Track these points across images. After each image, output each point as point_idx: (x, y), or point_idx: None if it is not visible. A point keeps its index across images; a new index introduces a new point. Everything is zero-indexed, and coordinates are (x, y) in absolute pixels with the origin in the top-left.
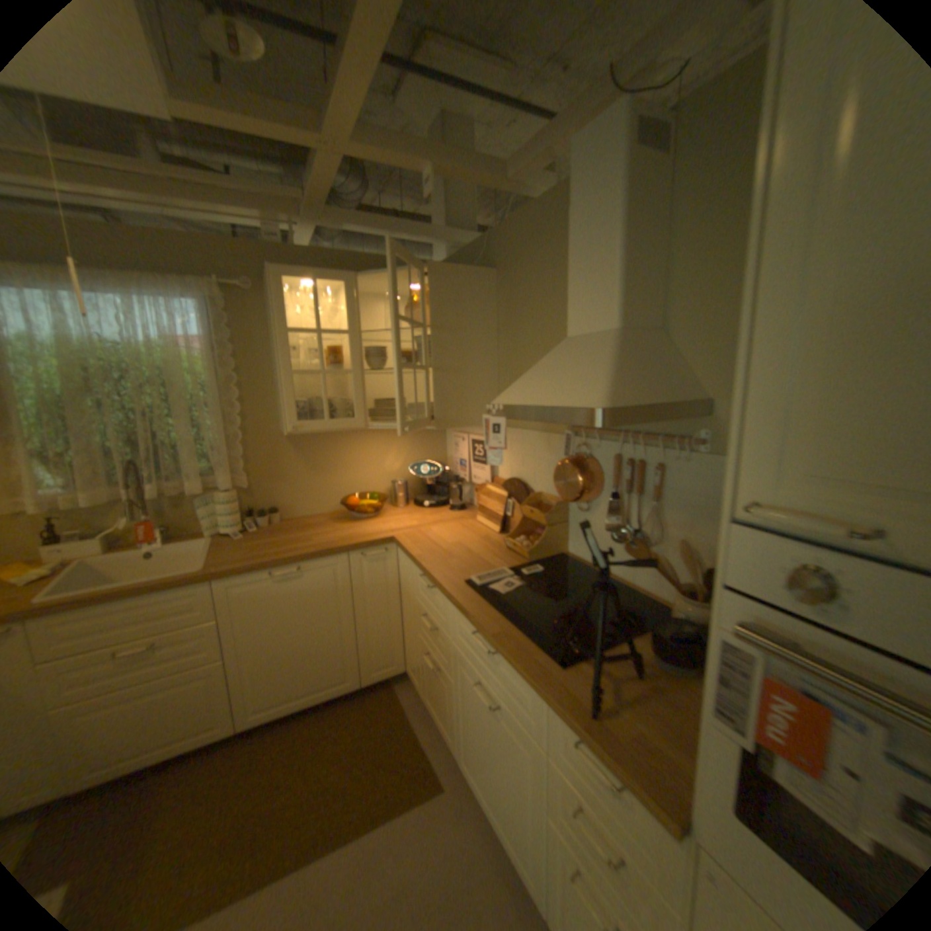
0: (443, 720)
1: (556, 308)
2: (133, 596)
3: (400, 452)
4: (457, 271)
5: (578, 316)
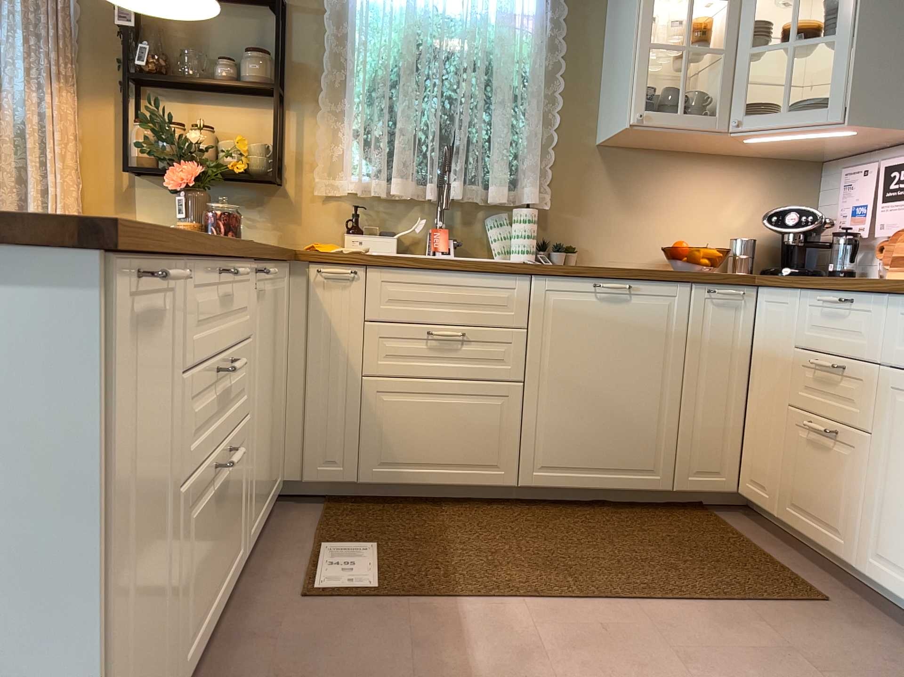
0: (834, 513)
1: None
2: (461, 268)
3: (749, 200)
4: None
5: None
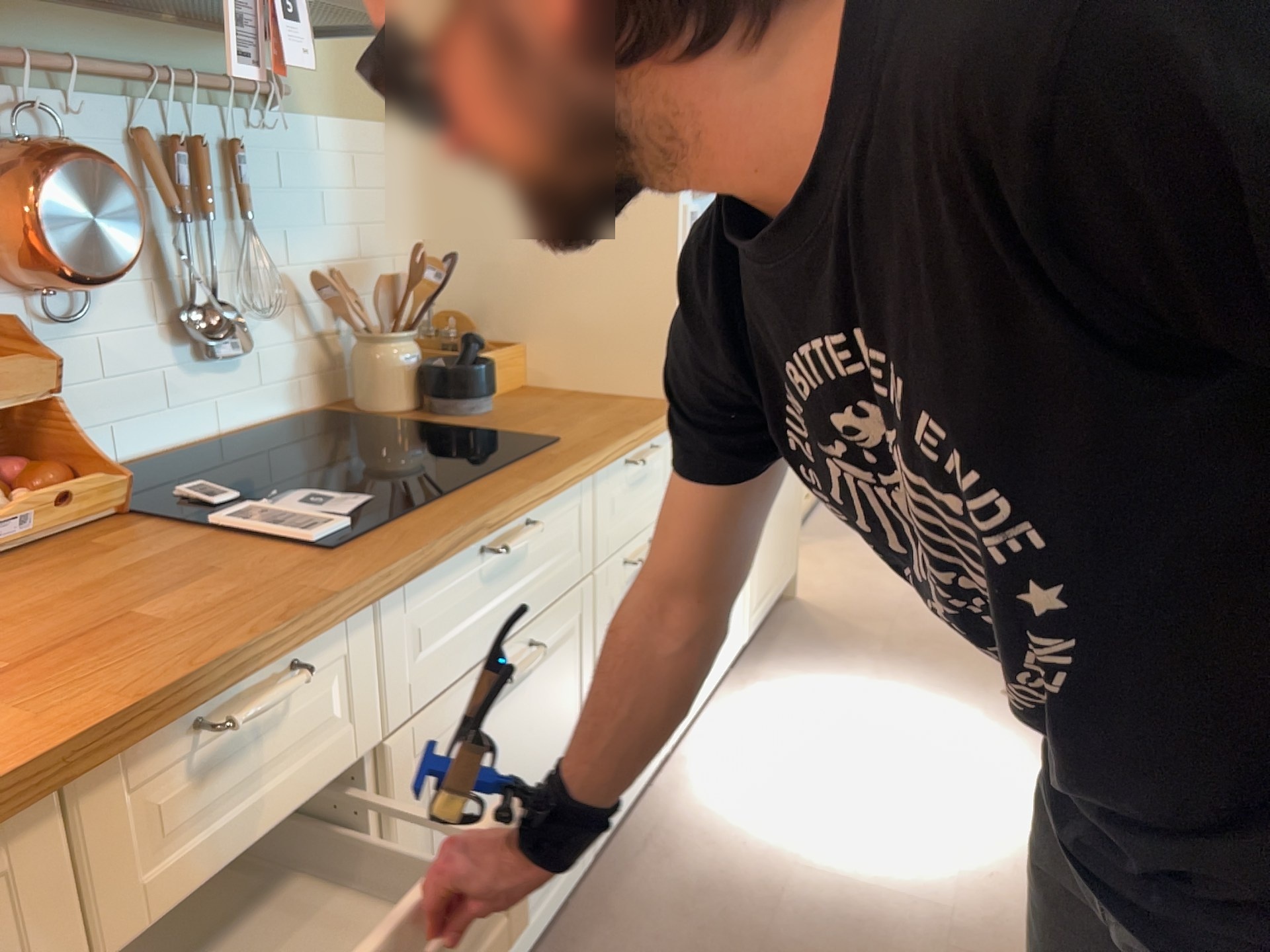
0: None
1: None
2: None
3: None
4: None
5: None
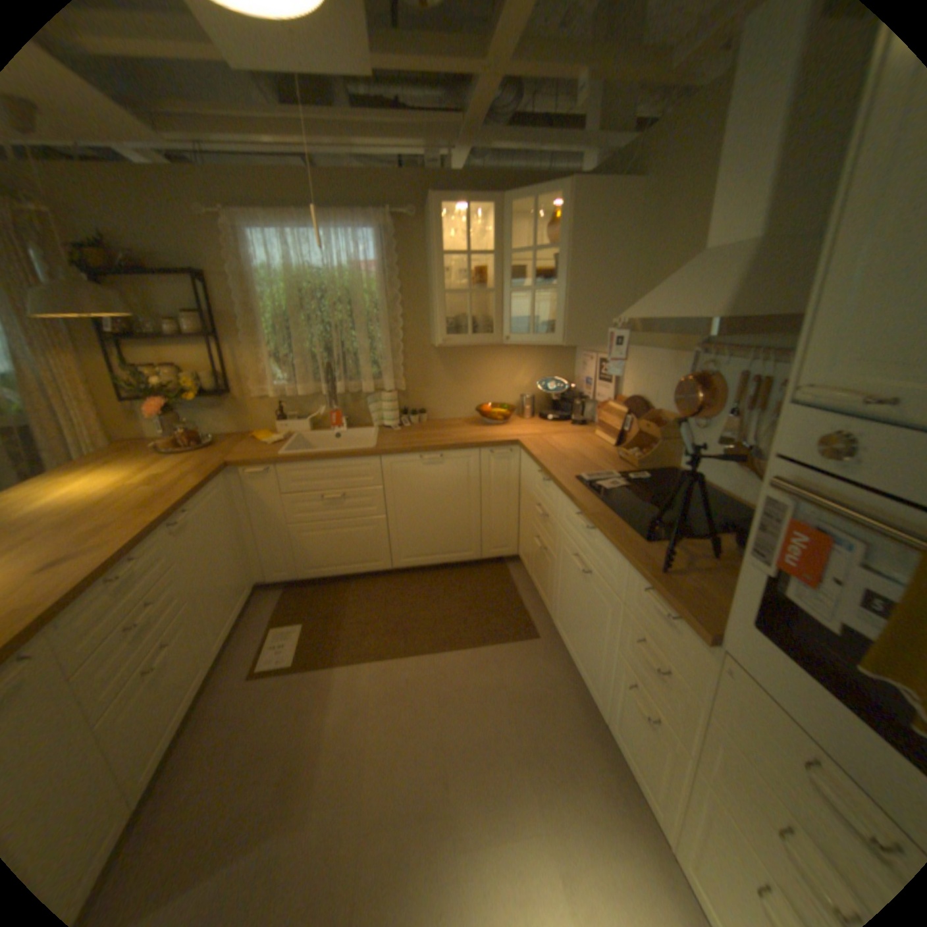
0: (546, 589)
1: (706, 217)
2: (335, 459)
3: (531, 369)
4: (604, 182)
5: (721, 225)
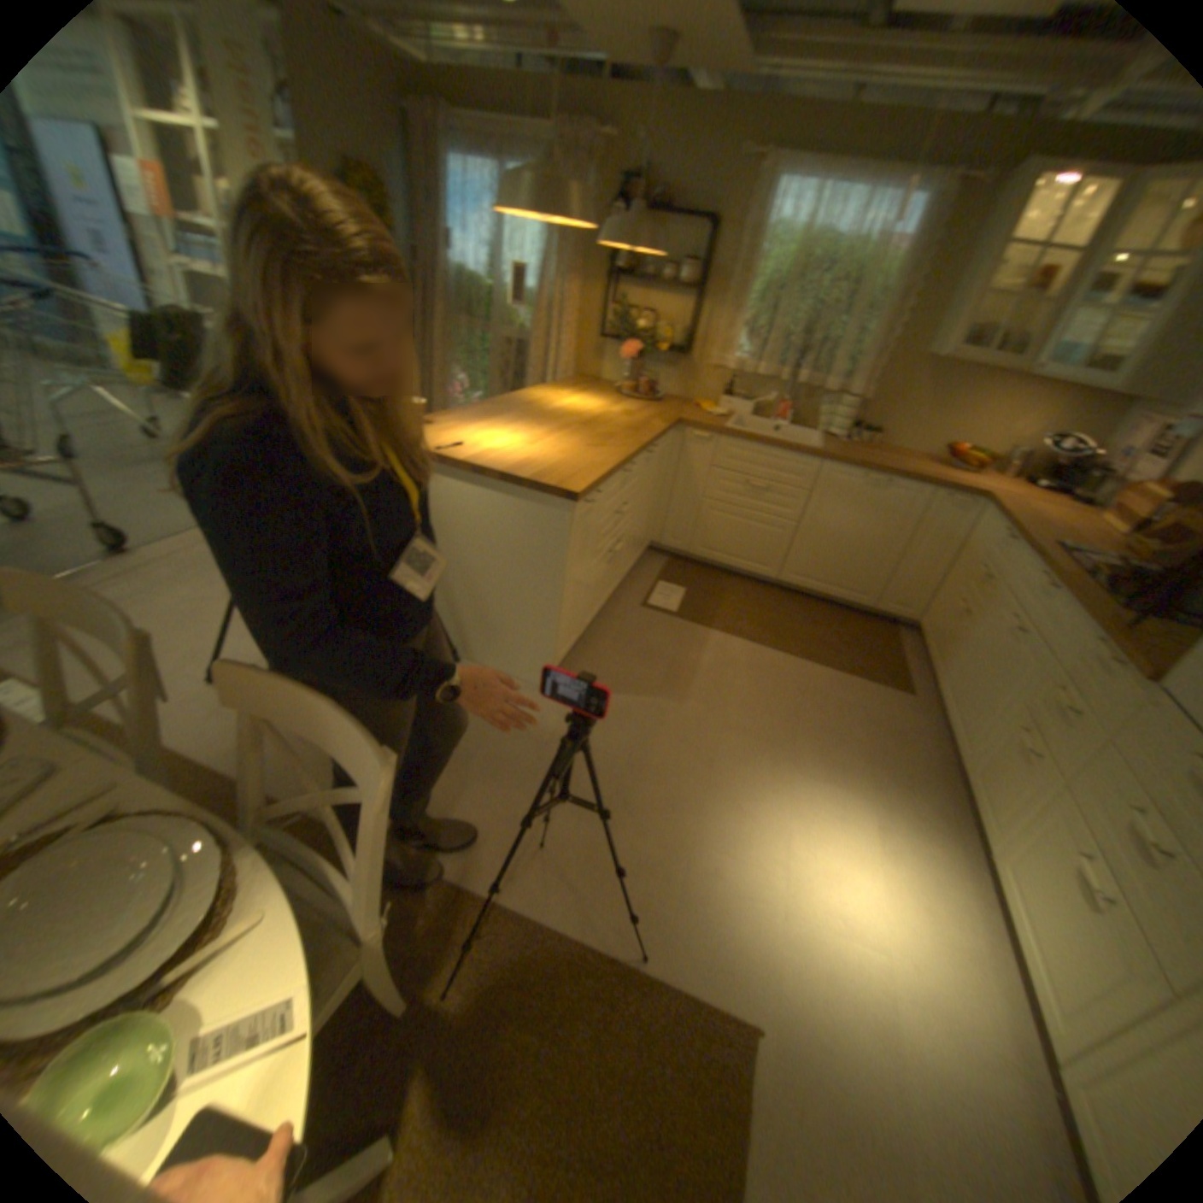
0: (946, 655)
1: None
2: (777, 448)
3: (1047, 418)
4: None
5: None
